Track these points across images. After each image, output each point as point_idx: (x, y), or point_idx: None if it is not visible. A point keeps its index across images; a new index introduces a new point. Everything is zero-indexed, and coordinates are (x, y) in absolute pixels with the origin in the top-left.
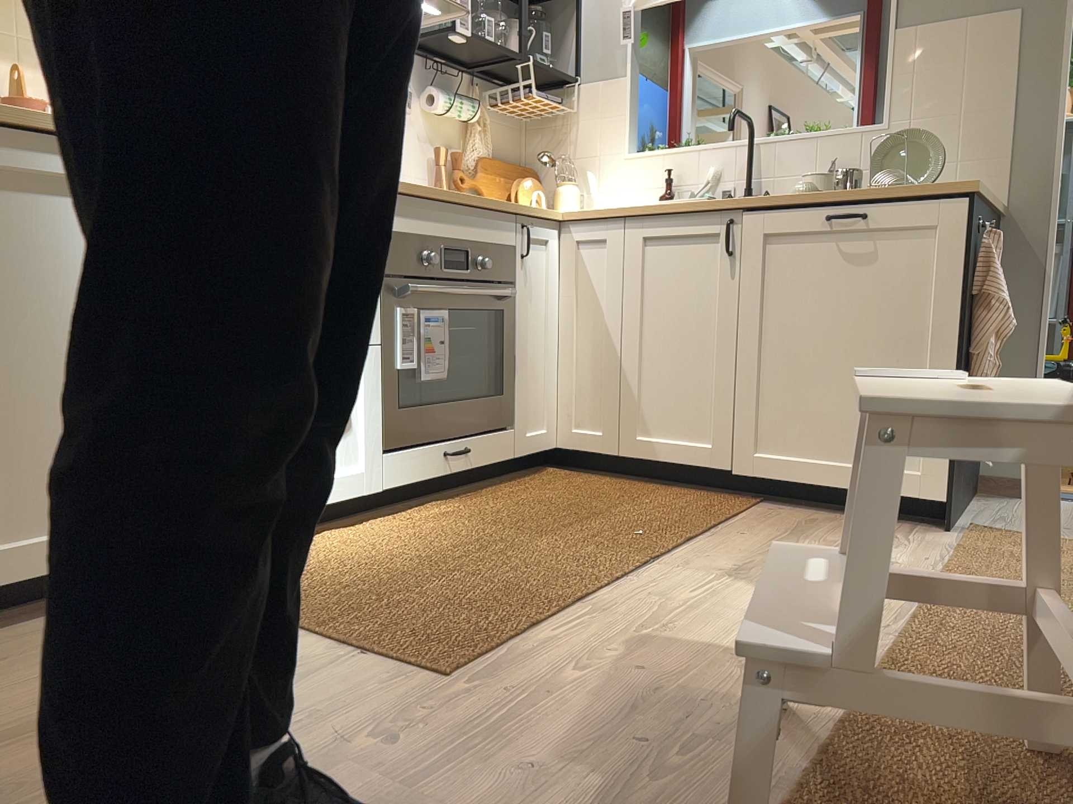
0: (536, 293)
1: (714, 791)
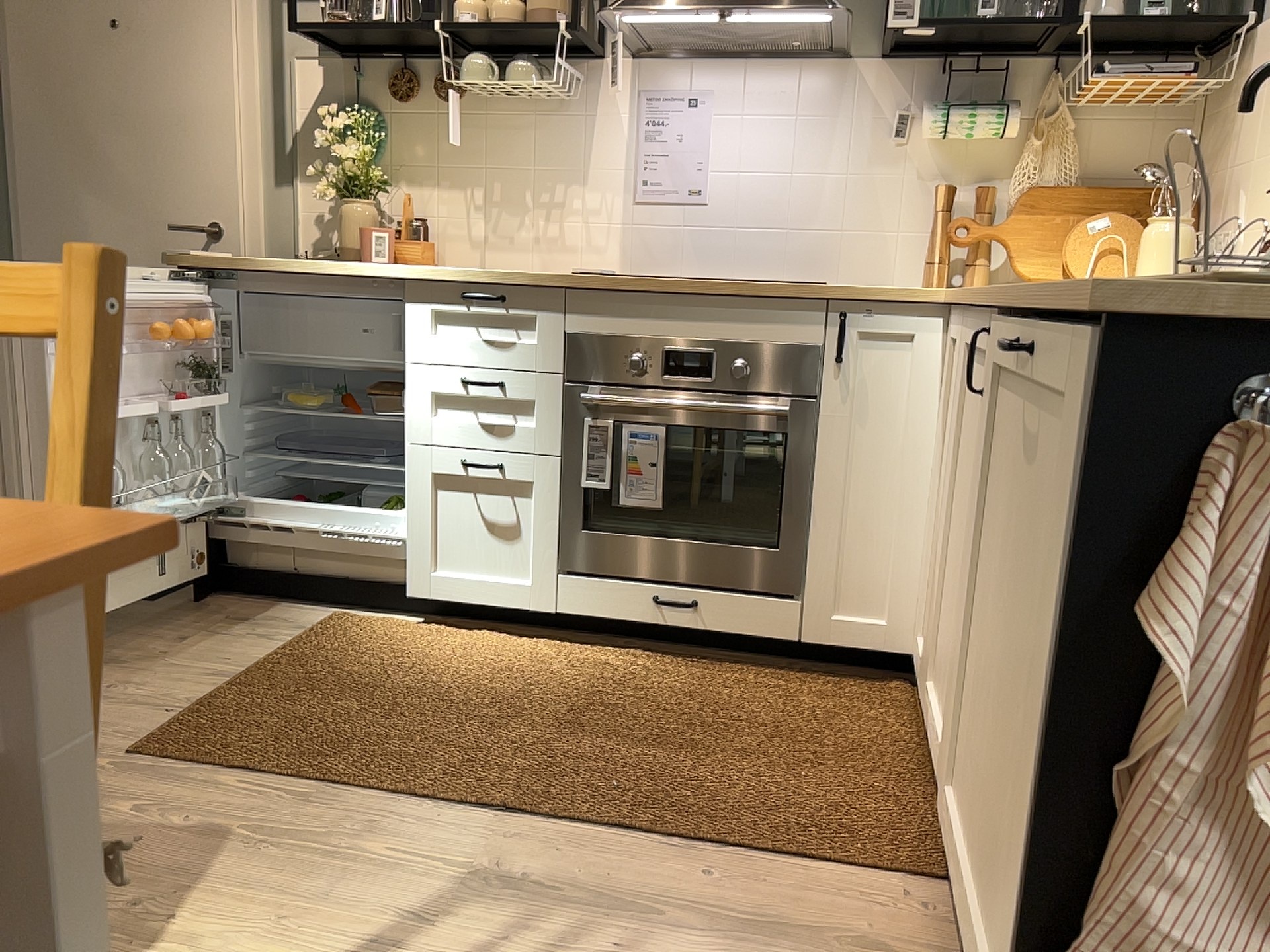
0: (878, 418)
1: None
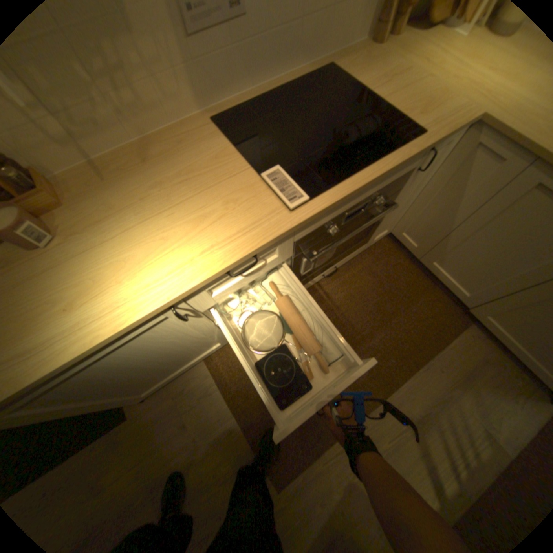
0: (417, 179)
1: None
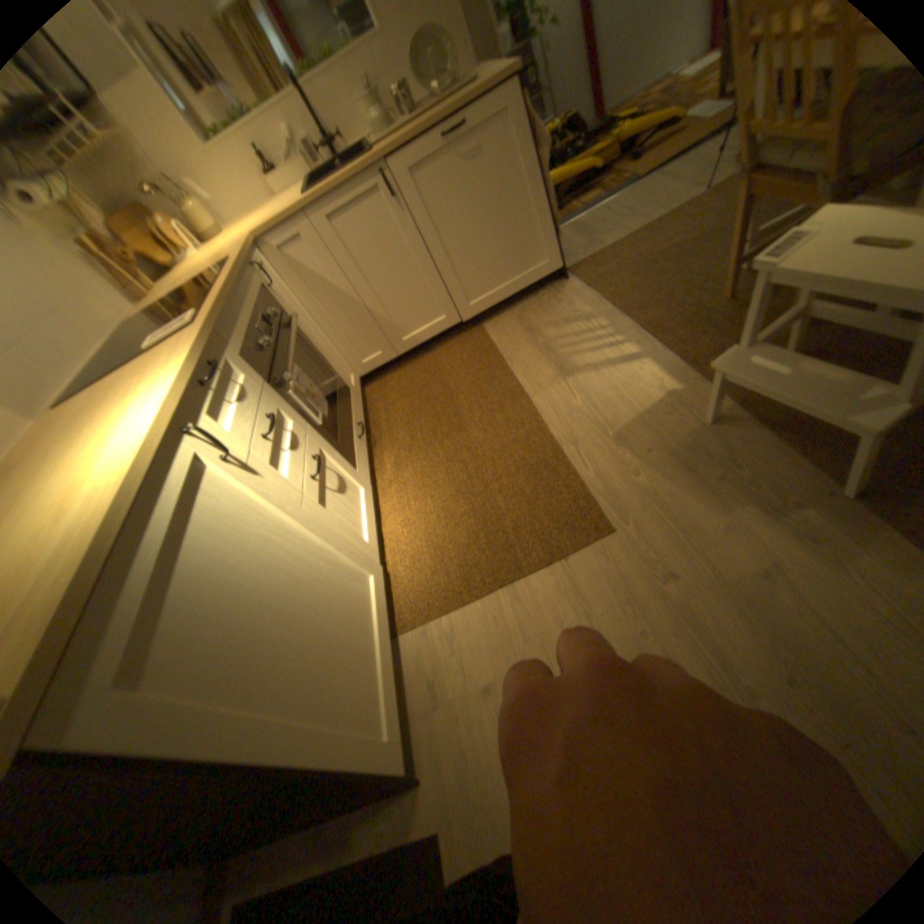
0: (290, 306)
1: (775, 470)
